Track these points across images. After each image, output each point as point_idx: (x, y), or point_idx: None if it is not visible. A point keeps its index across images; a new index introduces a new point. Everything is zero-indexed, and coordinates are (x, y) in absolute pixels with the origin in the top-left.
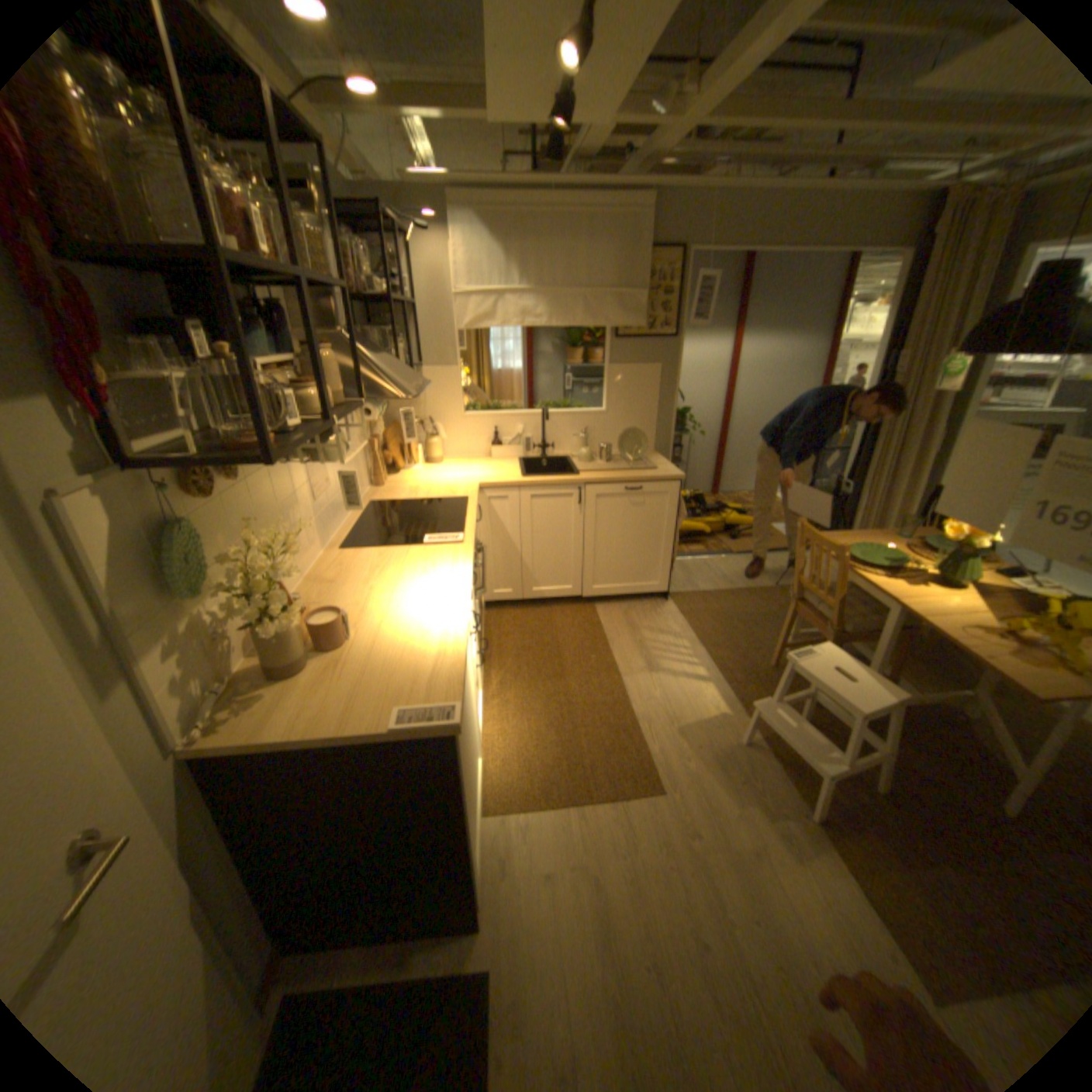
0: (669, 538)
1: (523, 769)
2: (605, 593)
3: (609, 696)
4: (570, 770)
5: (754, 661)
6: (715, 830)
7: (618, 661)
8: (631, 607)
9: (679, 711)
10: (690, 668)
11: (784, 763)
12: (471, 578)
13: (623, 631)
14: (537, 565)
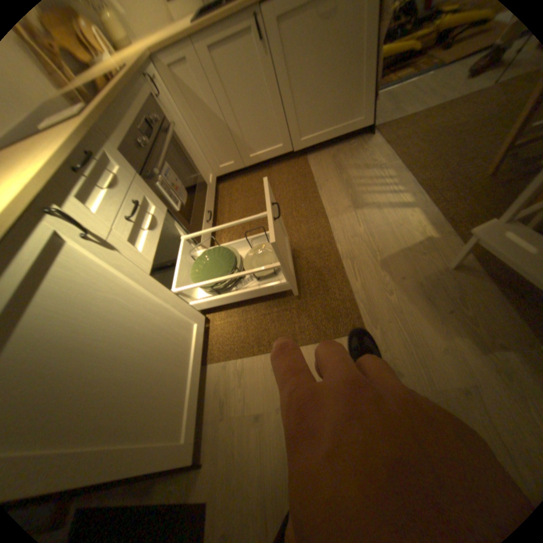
0: (371, 60)
1: (241, 320)
2: (313, 144)
3: (316, 241)
4: (279, 317)
5: (466, 175)
6: (418, 366)
7: (325, 205)
8: (339, 151)
9: (383, 243)
10: (395, 197)
11: (501, 284)
12: (67, 163)
13: (331, 175)
14: (245, 133)
